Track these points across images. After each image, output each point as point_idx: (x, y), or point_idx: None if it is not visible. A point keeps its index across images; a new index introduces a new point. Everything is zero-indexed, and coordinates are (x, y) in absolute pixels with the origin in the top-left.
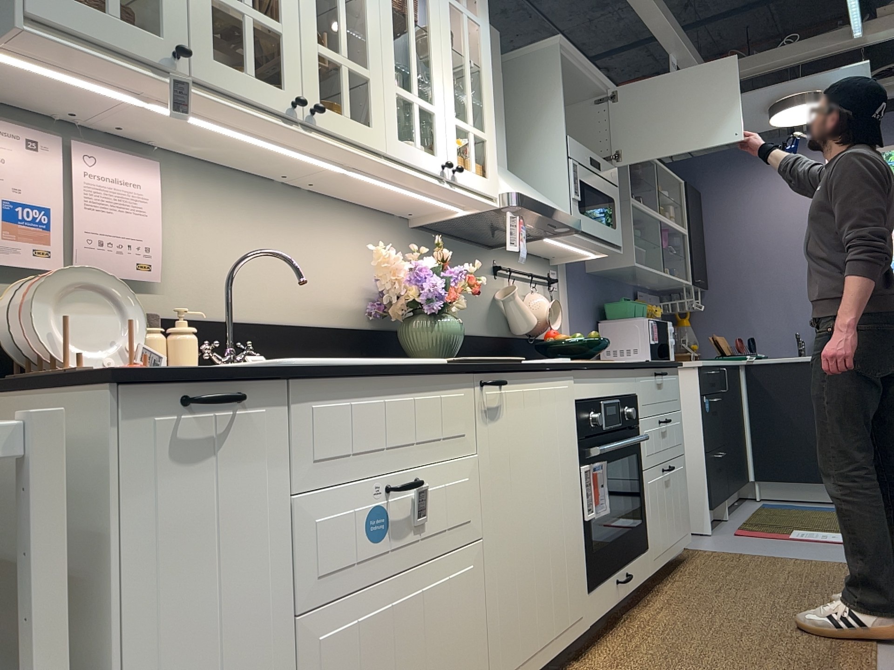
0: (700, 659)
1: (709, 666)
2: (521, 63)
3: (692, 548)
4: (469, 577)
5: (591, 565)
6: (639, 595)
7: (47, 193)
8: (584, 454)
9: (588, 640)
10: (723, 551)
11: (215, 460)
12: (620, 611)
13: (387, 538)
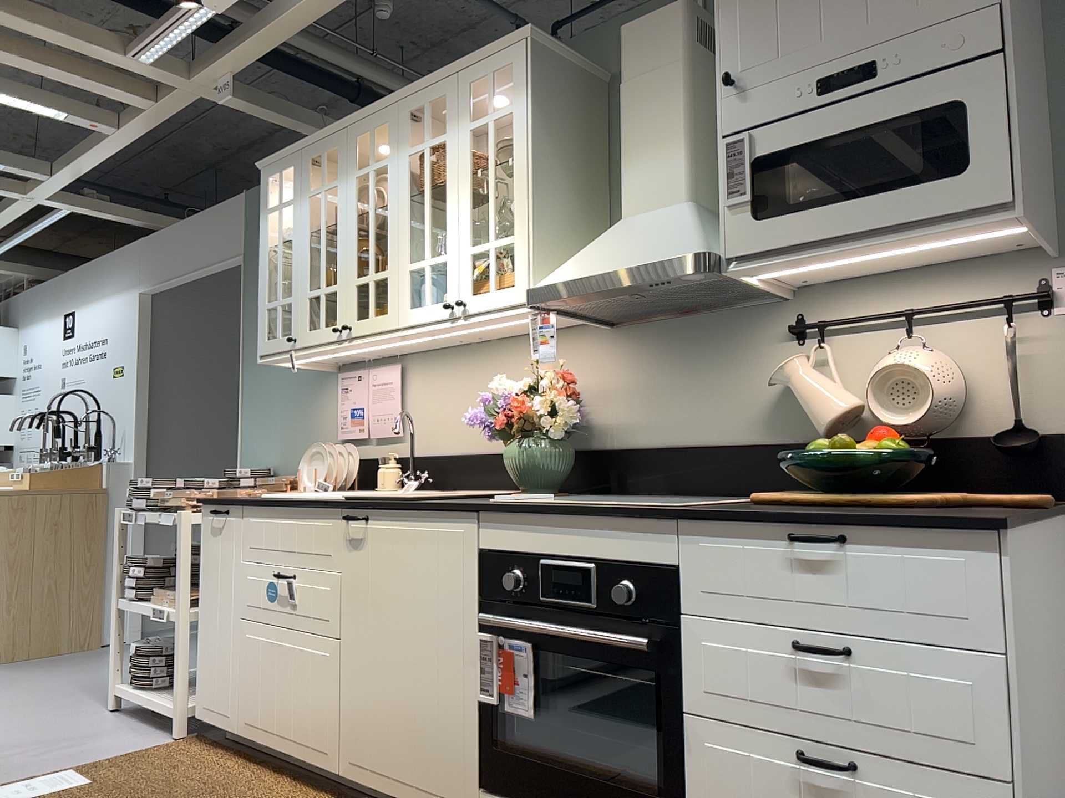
0: None
1: None
2: None
3: None
4: (324, 660)
5: (489, 762)
6: None
7: (361, 399)
8: (487, 619)
9: None
10: None
11: (221, 537)
12: None
13: (276, 602)
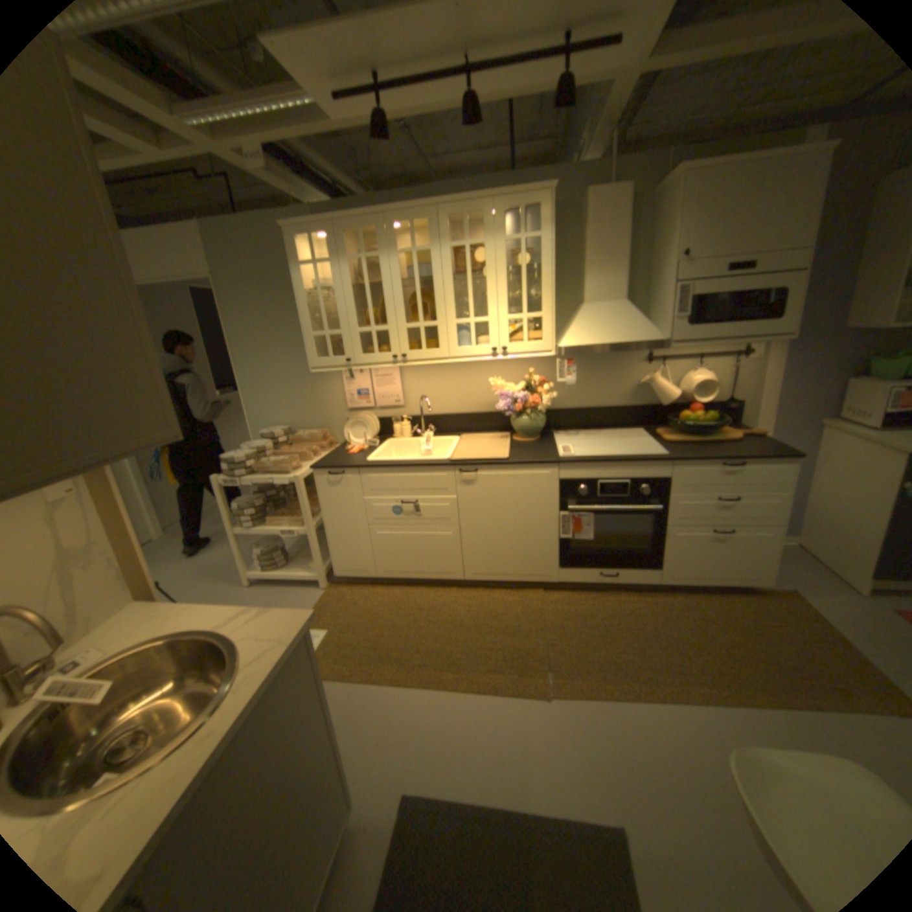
0: (584, 629)
1: (578, 633)
2: (670, 188)
3: (800, 595)
4: (450, 536)
5: (565, 559)
6: (658, 591)
7: (368, 385)
8: (566, 507)
9: (576, 589)
10: (817, 612)
11: (341, 487)
12: (622, 590)
13: (404, 515)
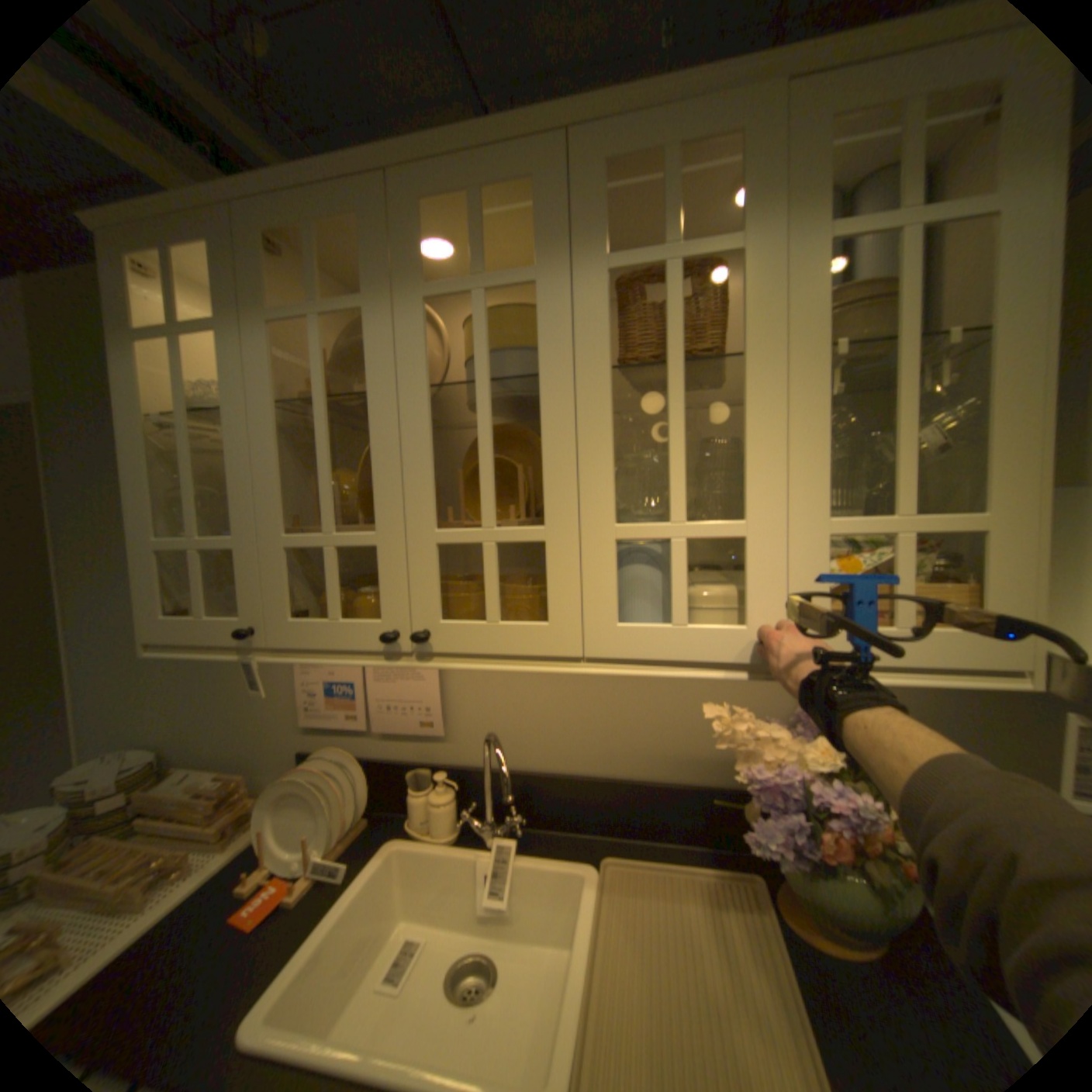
0: None
1: None
2: None
3: None
4: None
5: None
6: None
7: (351, 670)
8: None
9: None
10: None
11: None
12: None
13: None
